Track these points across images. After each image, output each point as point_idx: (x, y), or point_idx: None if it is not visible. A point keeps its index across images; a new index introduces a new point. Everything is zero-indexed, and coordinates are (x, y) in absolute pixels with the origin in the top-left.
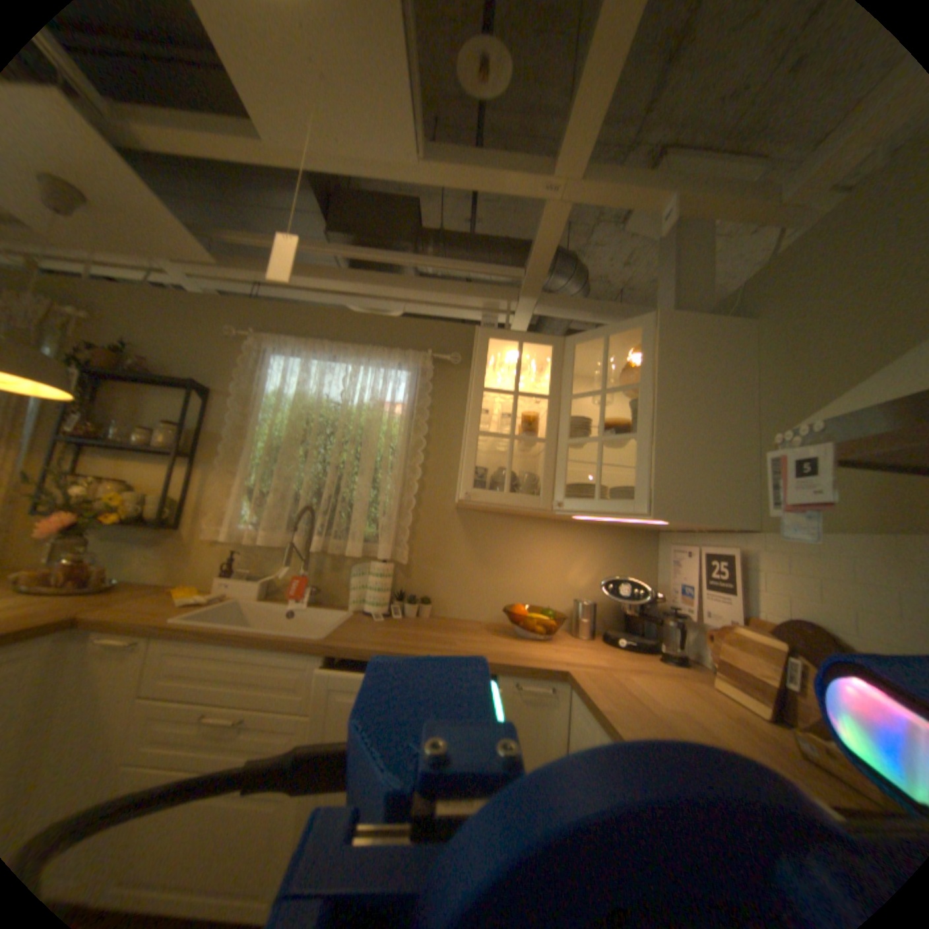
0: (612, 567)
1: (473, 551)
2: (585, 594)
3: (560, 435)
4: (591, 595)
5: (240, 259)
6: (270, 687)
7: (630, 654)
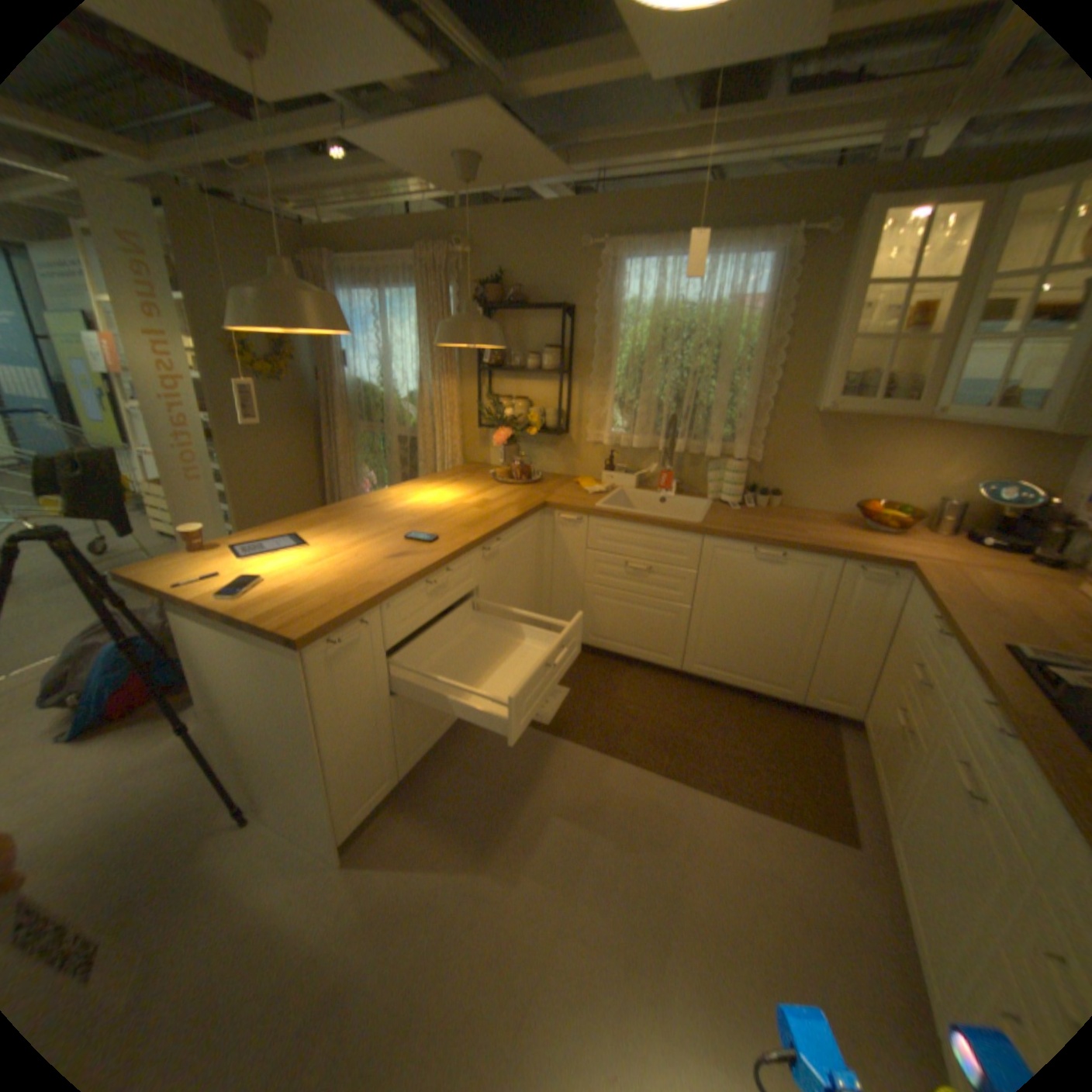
0: (1006, 465)
1: (830, 448)
2: (960, 492)
3: (965, 328)
4: (967, 493)
5: (585, 147)
6: (666, 551)
7: (996, 552)
